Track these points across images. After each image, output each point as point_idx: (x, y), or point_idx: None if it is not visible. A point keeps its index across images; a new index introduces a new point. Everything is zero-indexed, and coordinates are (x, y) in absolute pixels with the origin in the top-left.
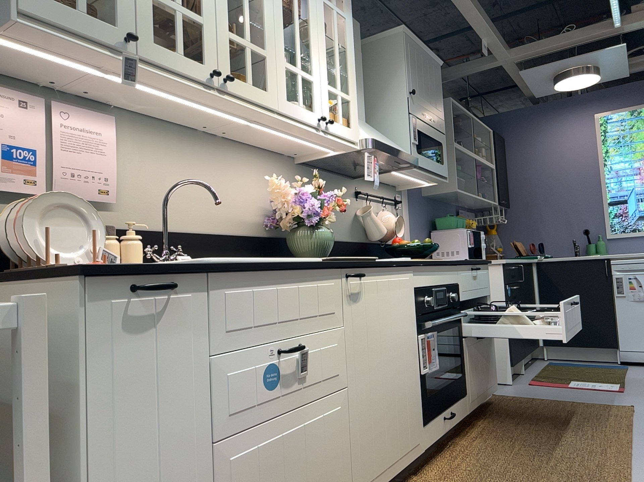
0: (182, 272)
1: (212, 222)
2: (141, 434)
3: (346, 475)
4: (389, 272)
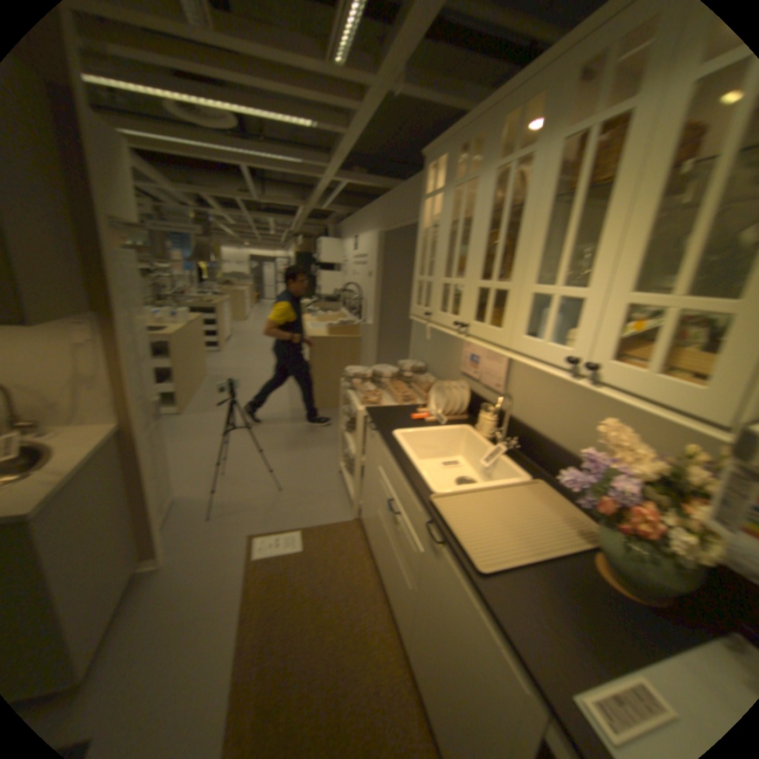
0: (375, 429)
1: (575, 441)
2: (369, 469)
3: (408, 632)
4: (482, 604)
